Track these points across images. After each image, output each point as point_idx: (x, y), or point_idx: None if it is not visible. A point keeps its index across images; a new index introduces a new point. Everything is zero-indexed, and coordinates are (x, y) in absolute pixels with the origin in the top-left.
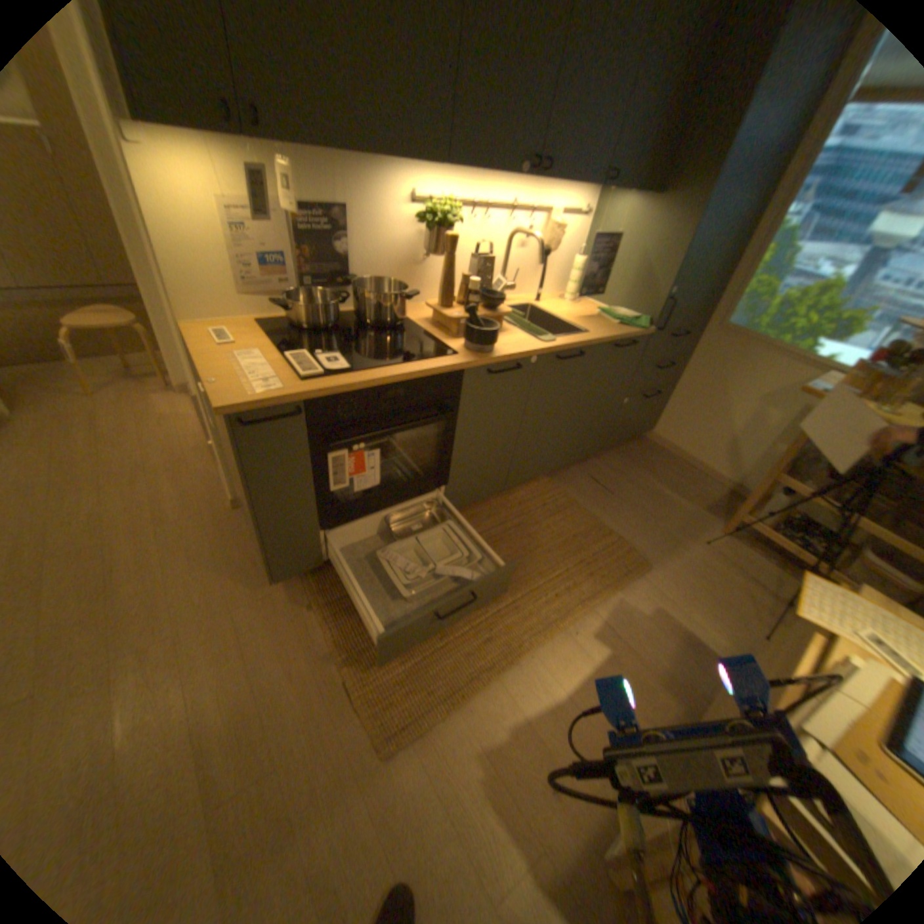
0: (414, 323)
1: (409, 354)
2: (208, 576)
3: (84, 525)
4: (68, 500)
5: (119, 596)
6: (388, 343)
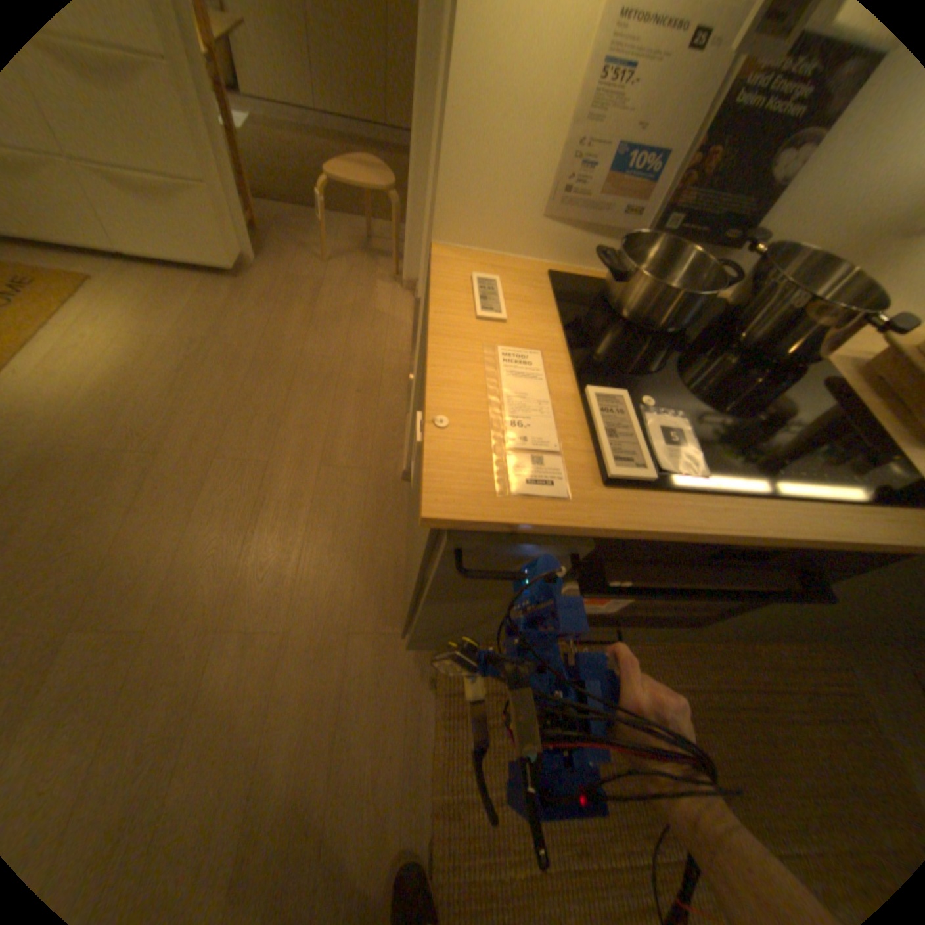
0: (832, 362)
1: (832, 465)
2: (346, 565)
3: (262, 428)
4: (261, 387)
5: (258, 543)
6: (786, 411)
